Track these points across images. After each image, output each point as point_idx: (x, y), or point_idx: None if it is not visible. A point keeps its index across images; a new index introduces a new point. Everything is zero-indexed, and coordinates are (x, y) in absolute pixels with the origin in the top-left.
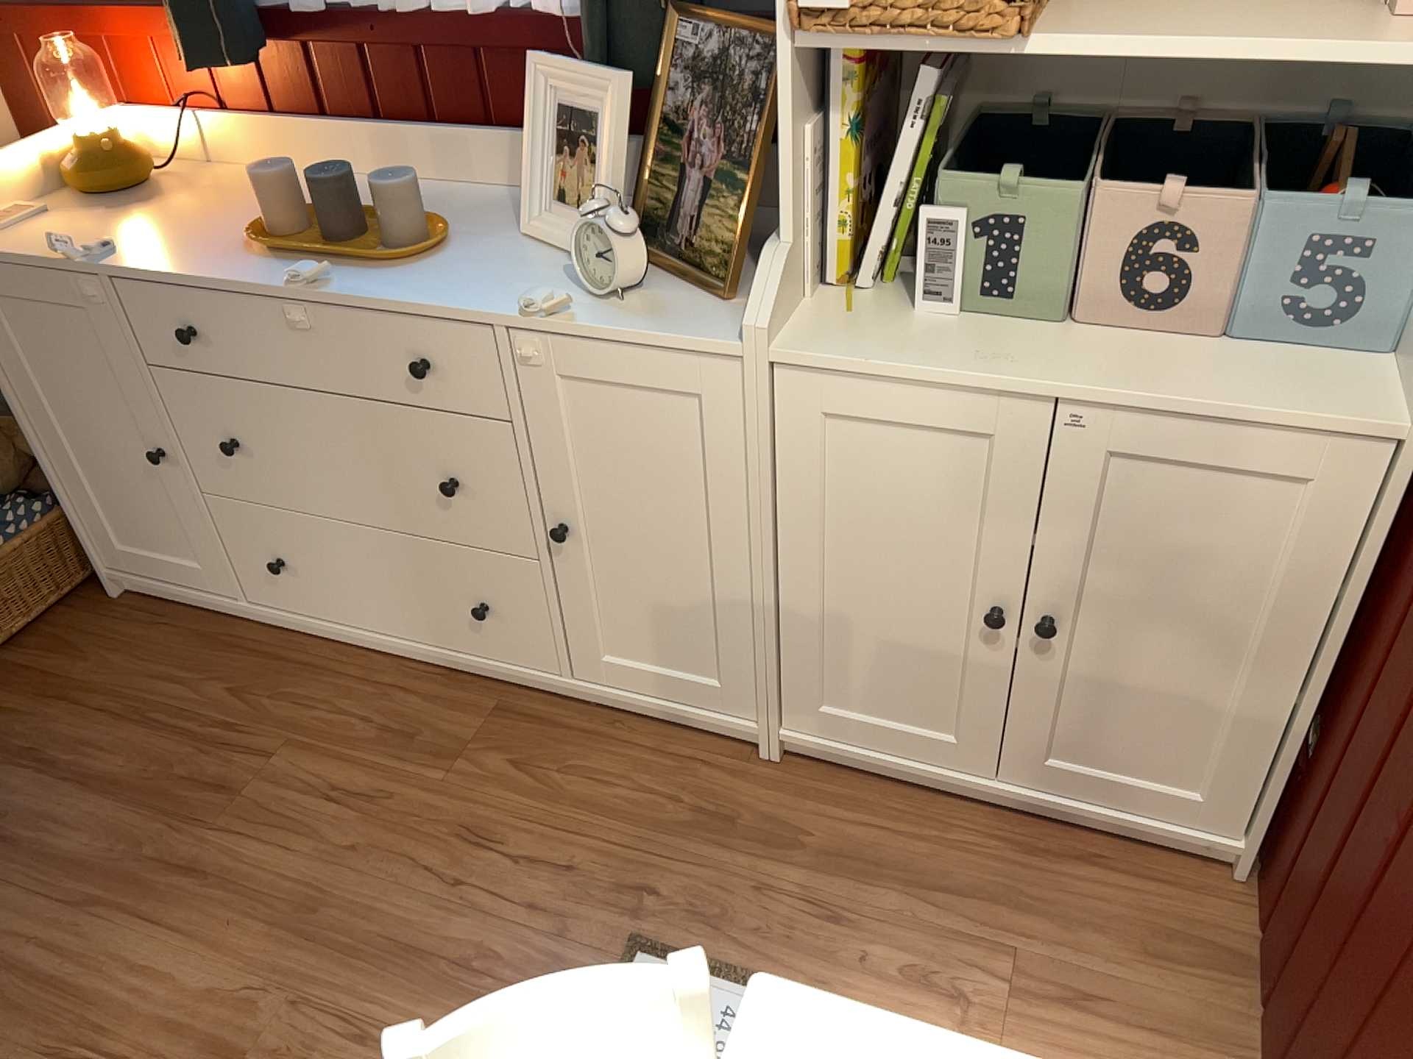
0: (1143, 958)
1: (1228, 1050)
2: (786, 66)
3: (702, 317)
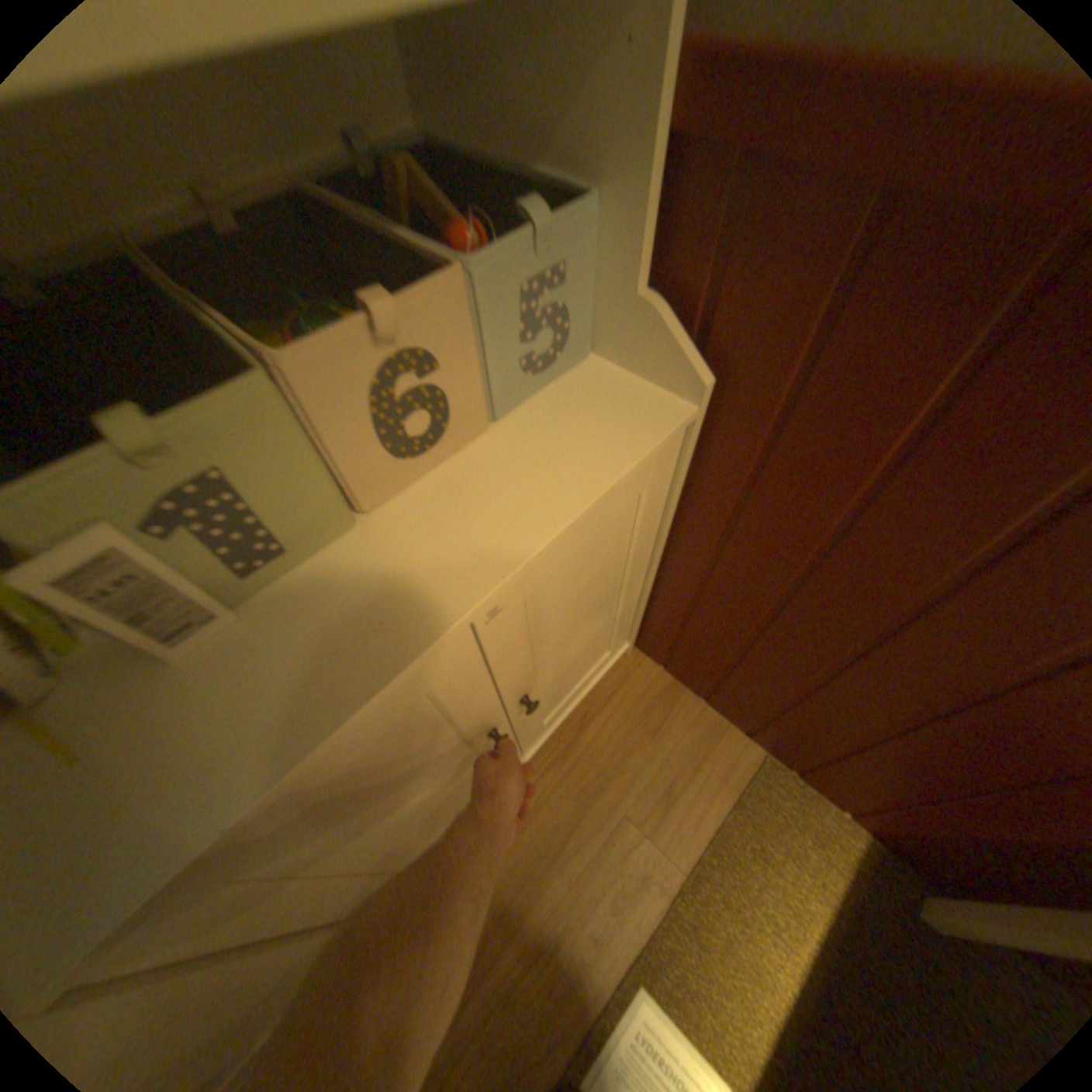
0: (655, 743)
1: (719, 738)
2: None
3: None
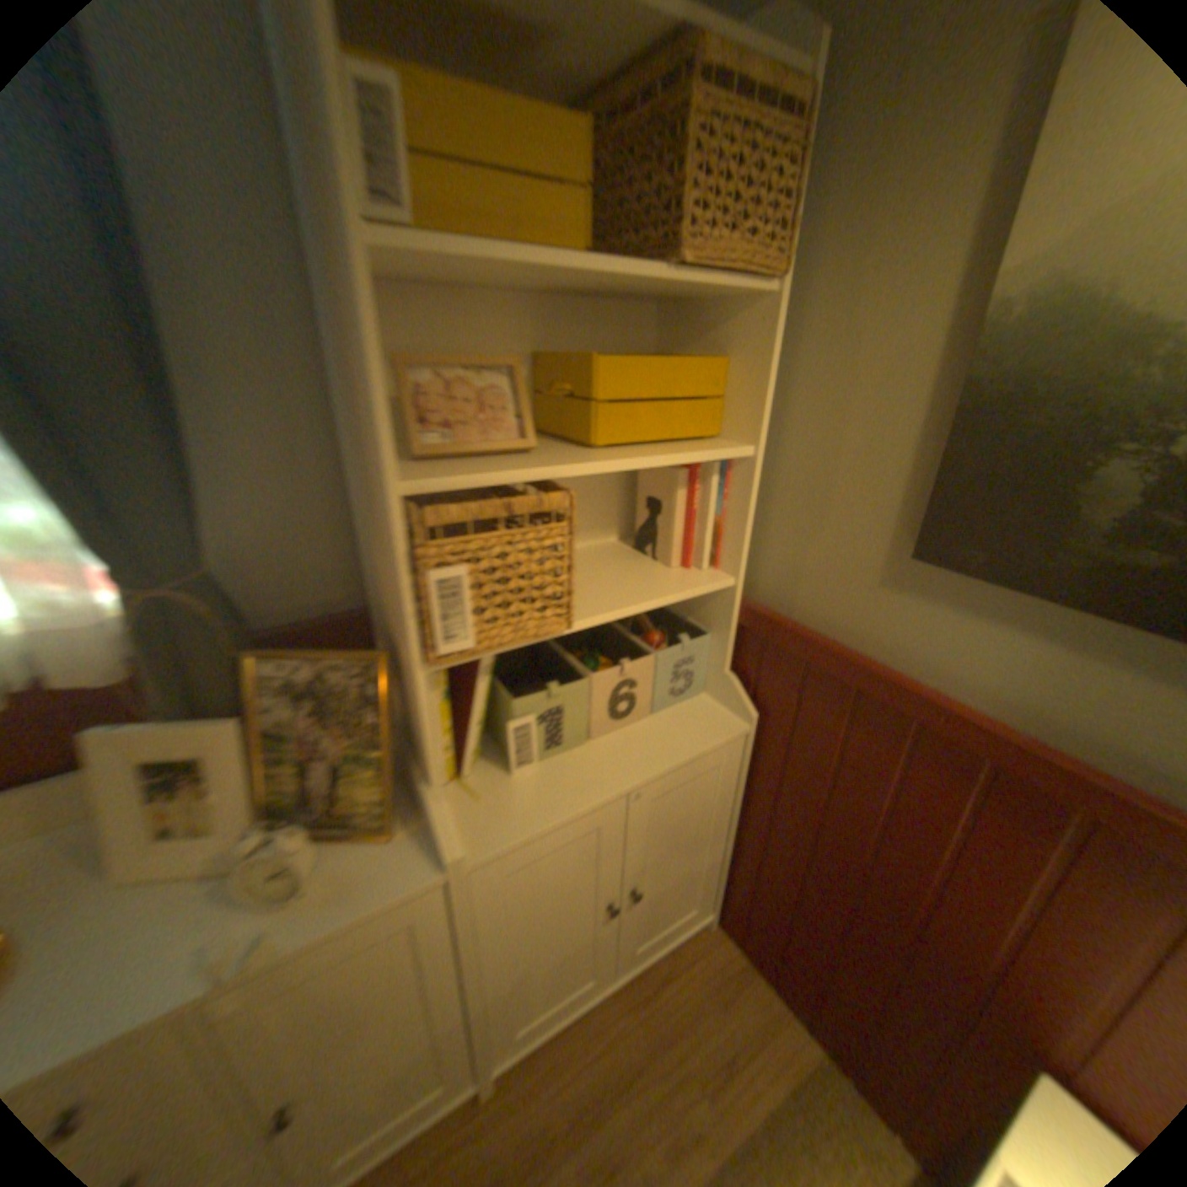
0: (724, 1018)
1: (783, 1030)
2: (415, 689)
3: (385, 875)
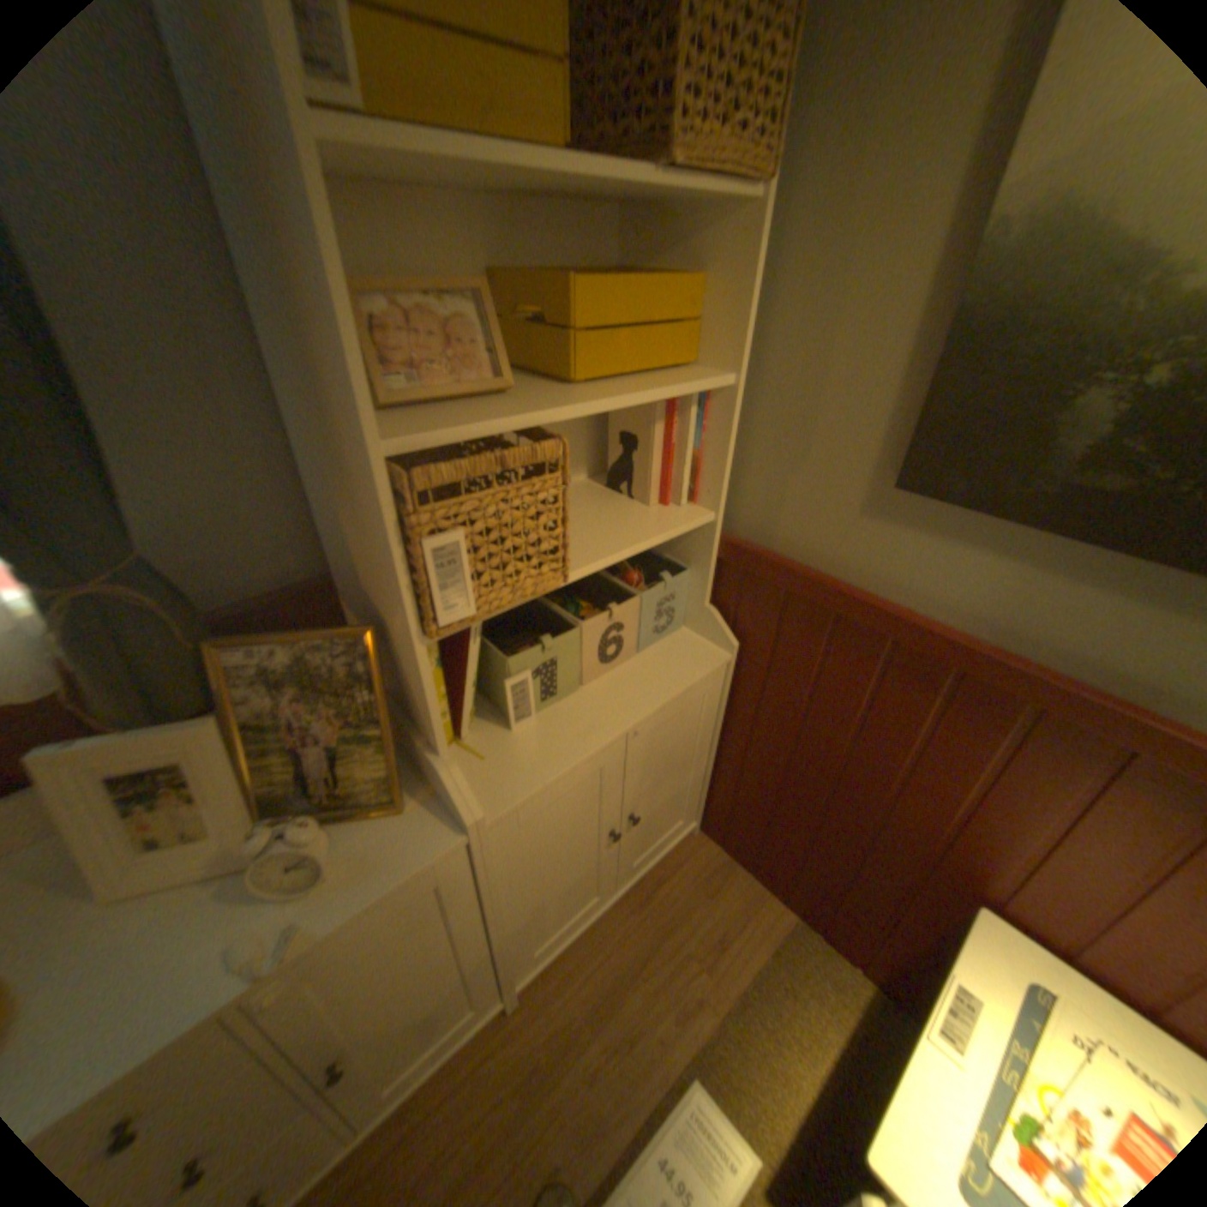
0: (713, 904)
1: (762, 905)
2: (418, 660)
3: (408, 842)
